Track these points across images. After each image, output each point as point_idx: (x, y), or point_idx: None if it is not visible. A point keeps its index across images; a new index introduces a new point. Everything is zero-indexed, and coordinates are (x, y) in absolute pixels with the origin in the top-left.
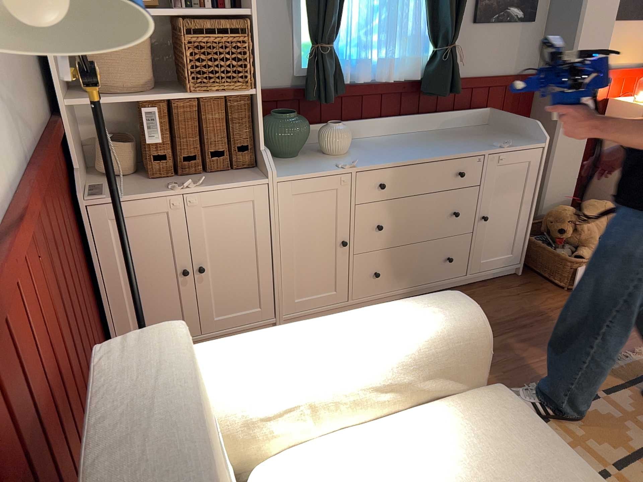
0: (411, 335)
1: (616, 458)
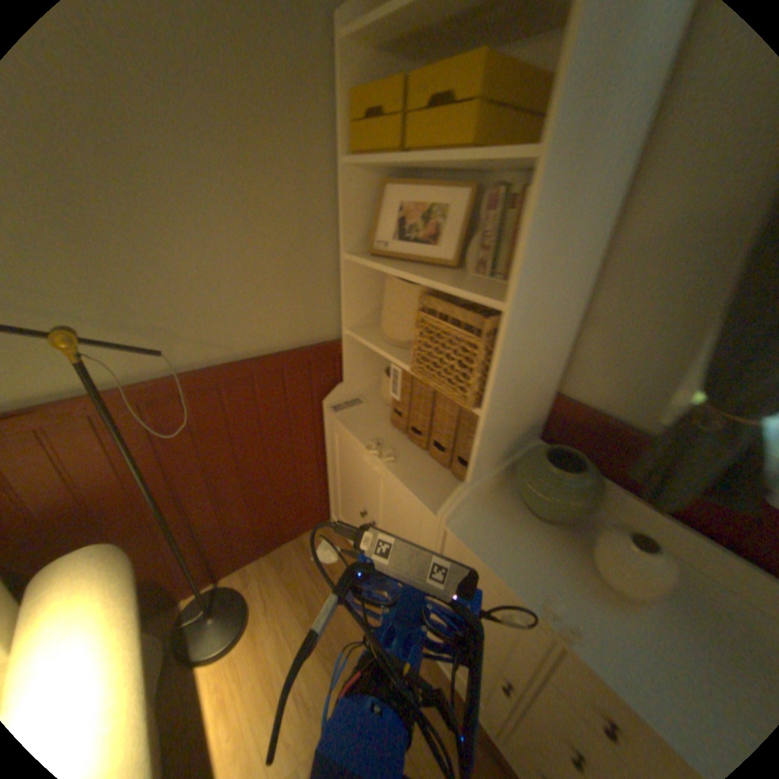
0: None
1: None
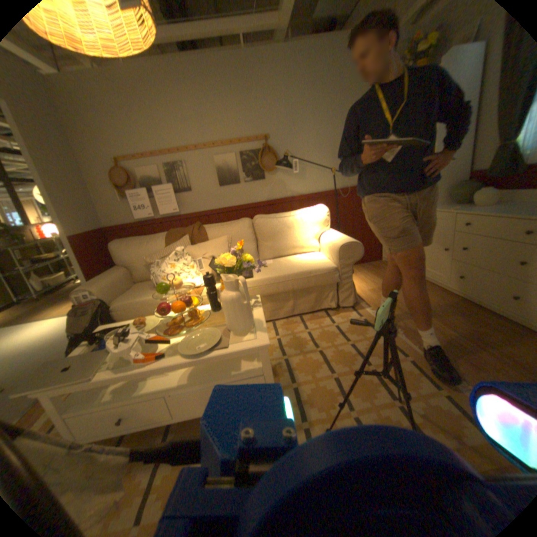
0: (333, 239)
1: (360, 348)
